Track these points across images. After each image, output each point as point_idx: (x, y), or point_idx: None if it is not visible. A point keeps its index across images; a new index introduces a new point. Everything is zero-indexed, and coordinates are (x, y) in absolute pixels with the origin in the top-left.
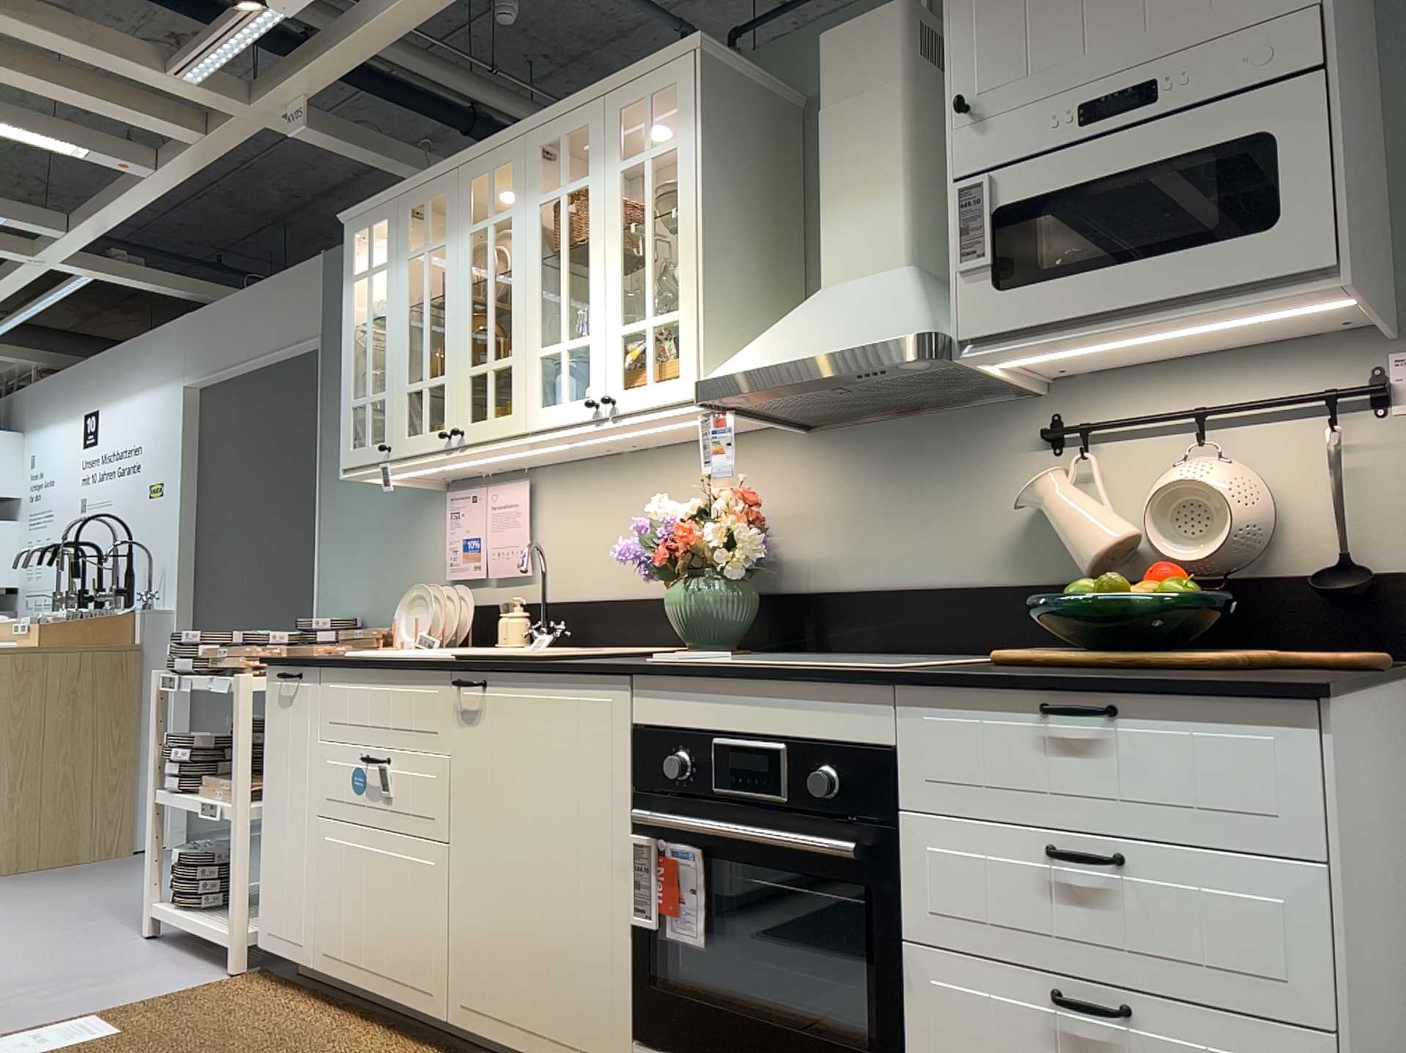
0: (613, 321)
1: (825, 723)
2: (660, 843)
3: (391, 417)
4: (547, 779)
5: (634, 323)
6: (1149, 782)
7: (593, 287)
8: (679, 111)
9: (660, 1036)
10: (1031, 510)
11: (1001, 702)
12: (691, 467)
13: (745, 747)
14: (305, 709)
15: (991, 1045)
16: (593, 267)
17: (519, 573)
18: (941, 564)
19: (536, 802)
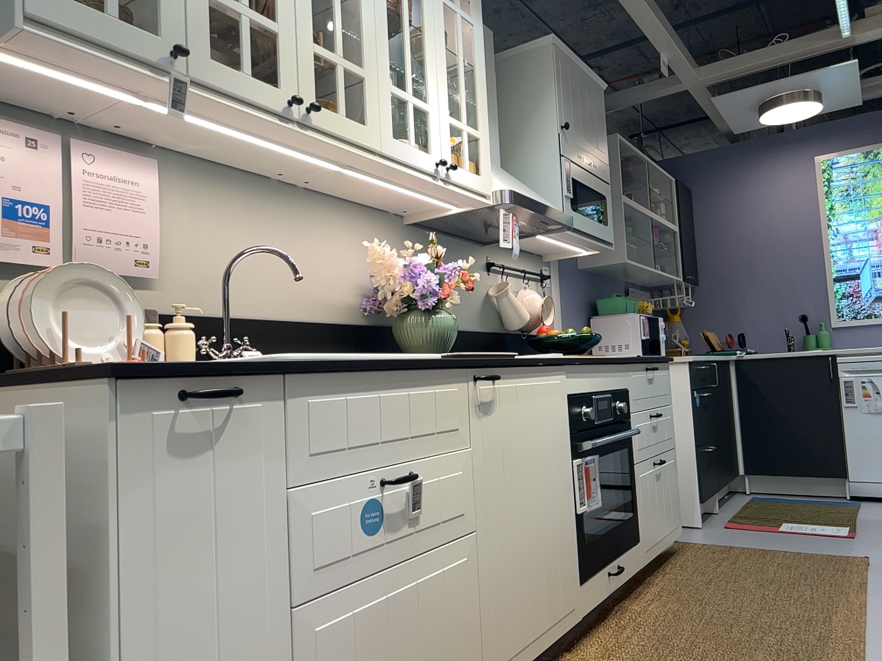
0: (445, 109)
1: (616, 382)
2: (581, 460)
3: (174, 9)
4: (537, 442)
5: (458, 122)
6: (659, 389)
7: (431, 71)
8: (475, 4)
9: (588, 570)
10: (486, 298)
11: (642, 368)
12: (336, 218)
13: (599, 397)
14: (248, 449)
15: (649, 489)
16: (430, 55)
17: (138, 273)
18: (461, 318)
19: (532, 461)
